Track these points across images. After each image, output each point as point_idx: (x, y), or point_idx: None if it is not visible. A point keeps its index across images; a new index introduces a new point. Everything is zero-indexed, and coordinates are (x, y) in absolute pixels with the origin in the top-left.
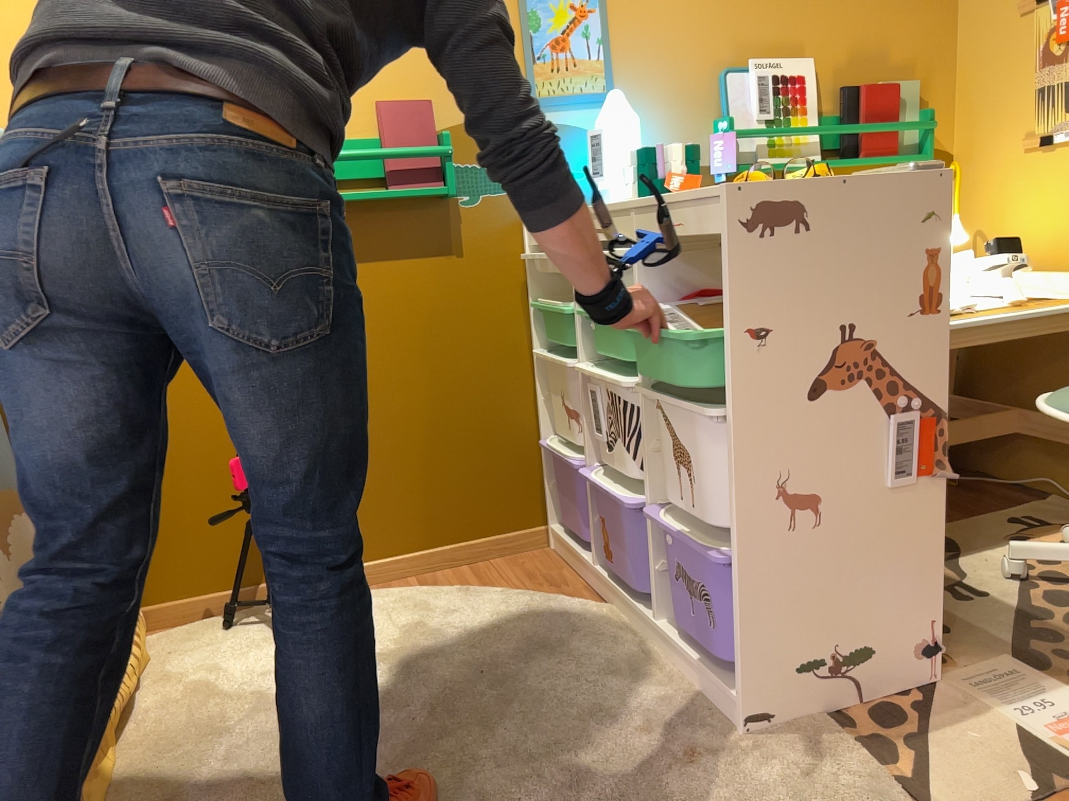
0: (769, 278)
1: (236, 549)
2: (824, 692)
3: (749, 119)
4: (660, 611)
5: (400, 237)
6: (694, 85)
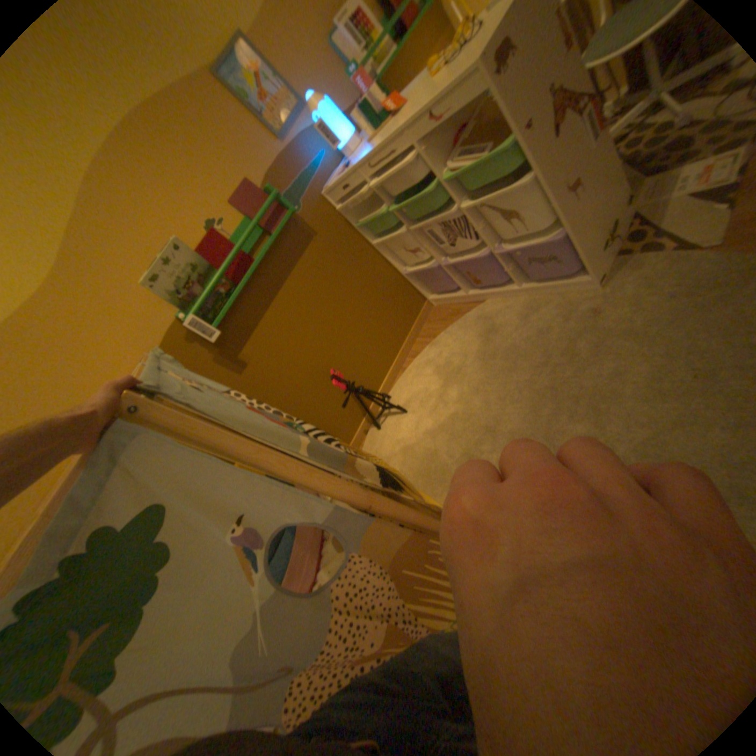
0: (518, 88)
1: (353, 407)
2: (613, 246)
3: (356, 53)
4: (520, 281)
5: (291, 250)
6: (323, 59)
